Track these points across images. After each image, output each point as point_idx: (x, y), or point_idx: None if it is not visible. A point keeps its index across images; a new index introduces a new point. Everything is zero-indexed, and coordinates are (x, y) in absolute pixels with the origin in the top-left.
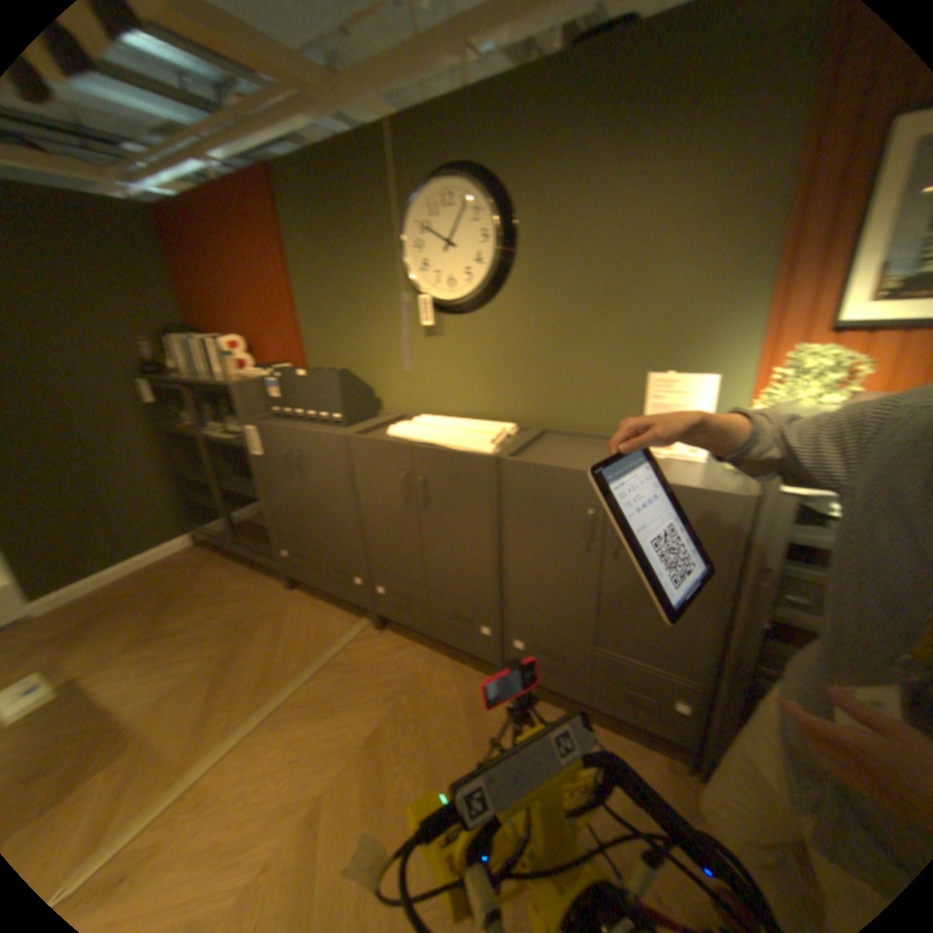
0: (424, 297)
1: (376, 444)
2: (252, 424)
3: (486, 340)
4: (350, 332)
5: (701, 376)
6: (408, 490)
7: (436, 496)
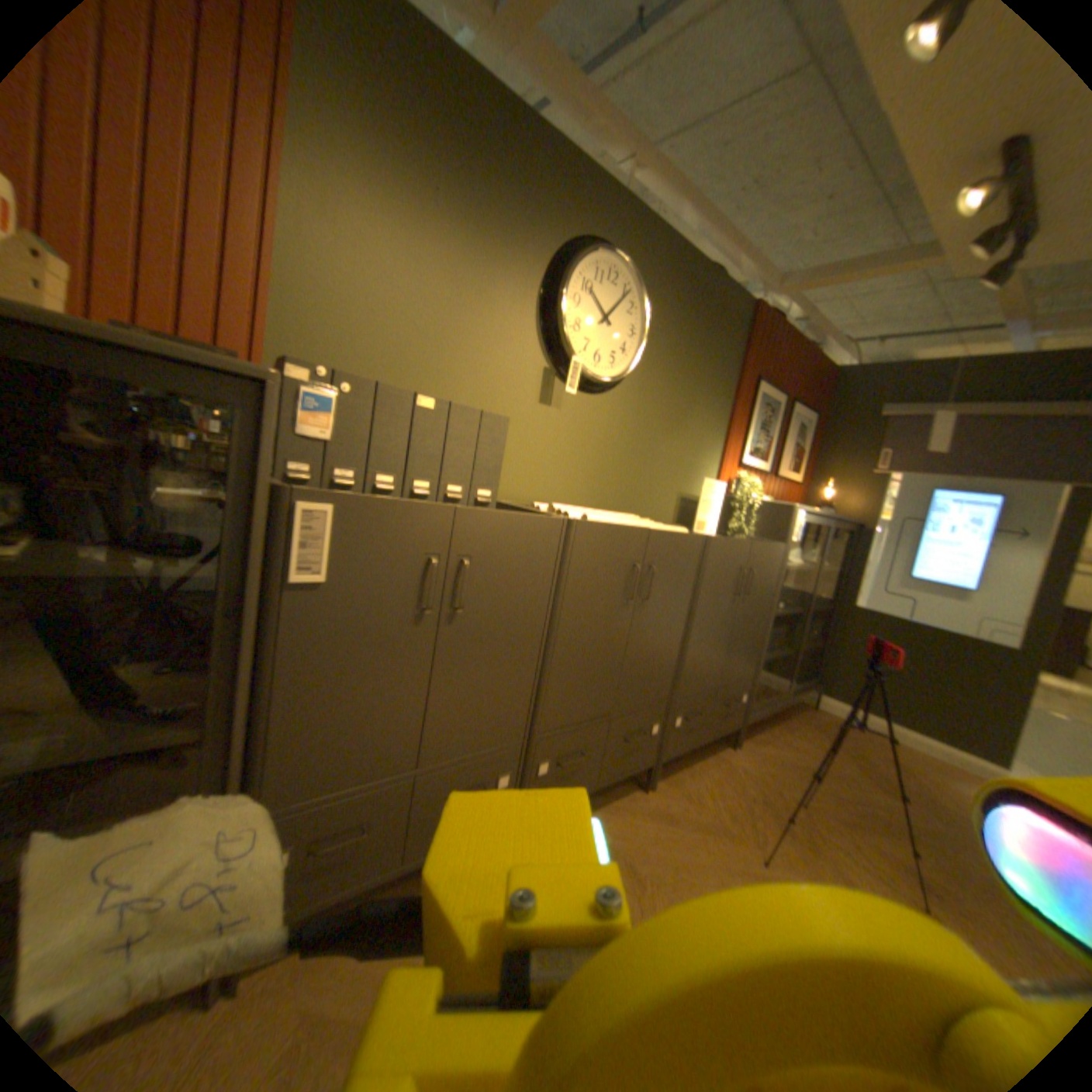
0: (575, 359)
1: (612, 529)
2: (323, 497)
3: (598, 425)
4: (417, 351)
5: (721, 482)
6: (630, 585)
7: (655, 585)
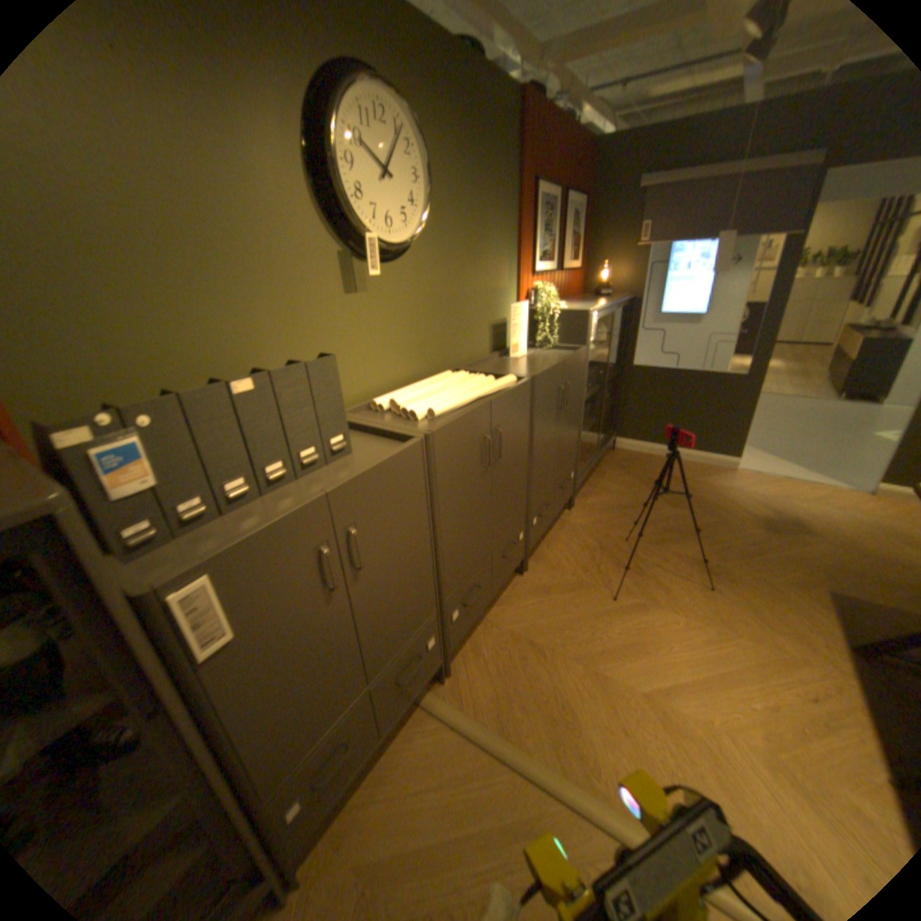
0: (369, 237)
1: (463, 421)
2: (191, 576)
3: (408, 293)
4: (192, 296)
5: (524, 304)
6: (486, 455)
7: (503, 442)
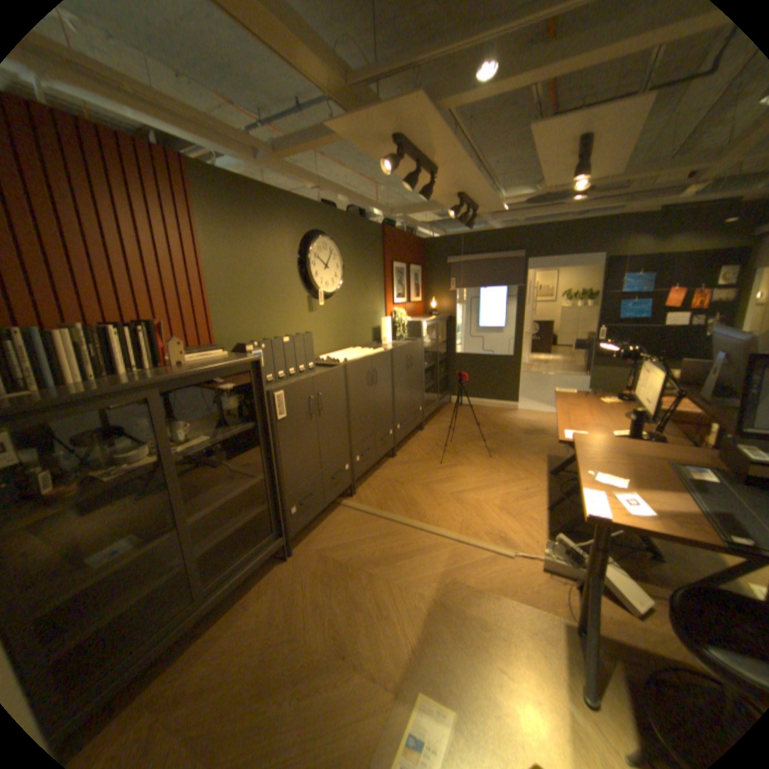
0: (320, 291)
1: (359, 363)
2: (280, 390)
3: (333, 312)
4: (262, 312)
5: (389, 318)
6: (370, 381)
7: (378, 377)
